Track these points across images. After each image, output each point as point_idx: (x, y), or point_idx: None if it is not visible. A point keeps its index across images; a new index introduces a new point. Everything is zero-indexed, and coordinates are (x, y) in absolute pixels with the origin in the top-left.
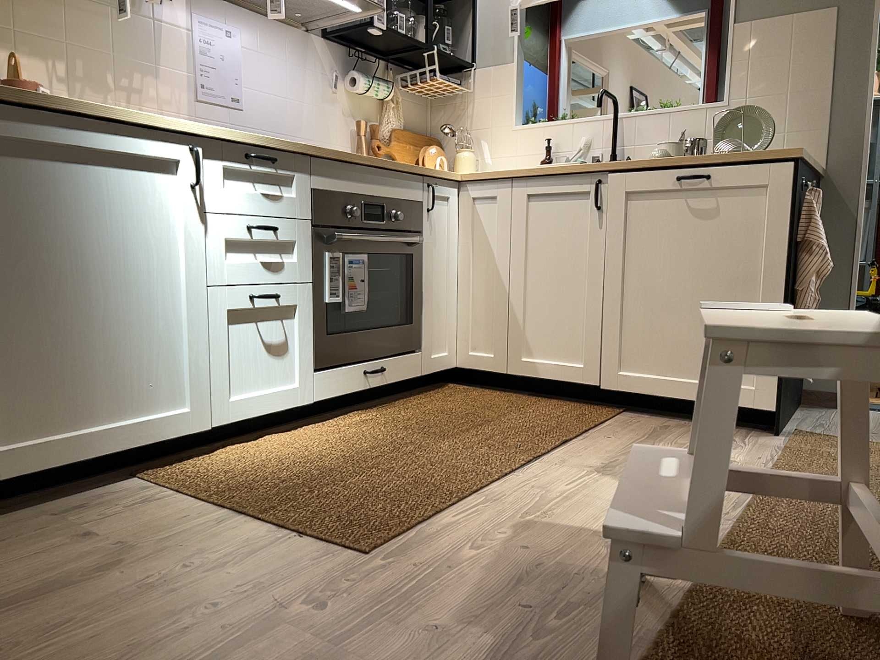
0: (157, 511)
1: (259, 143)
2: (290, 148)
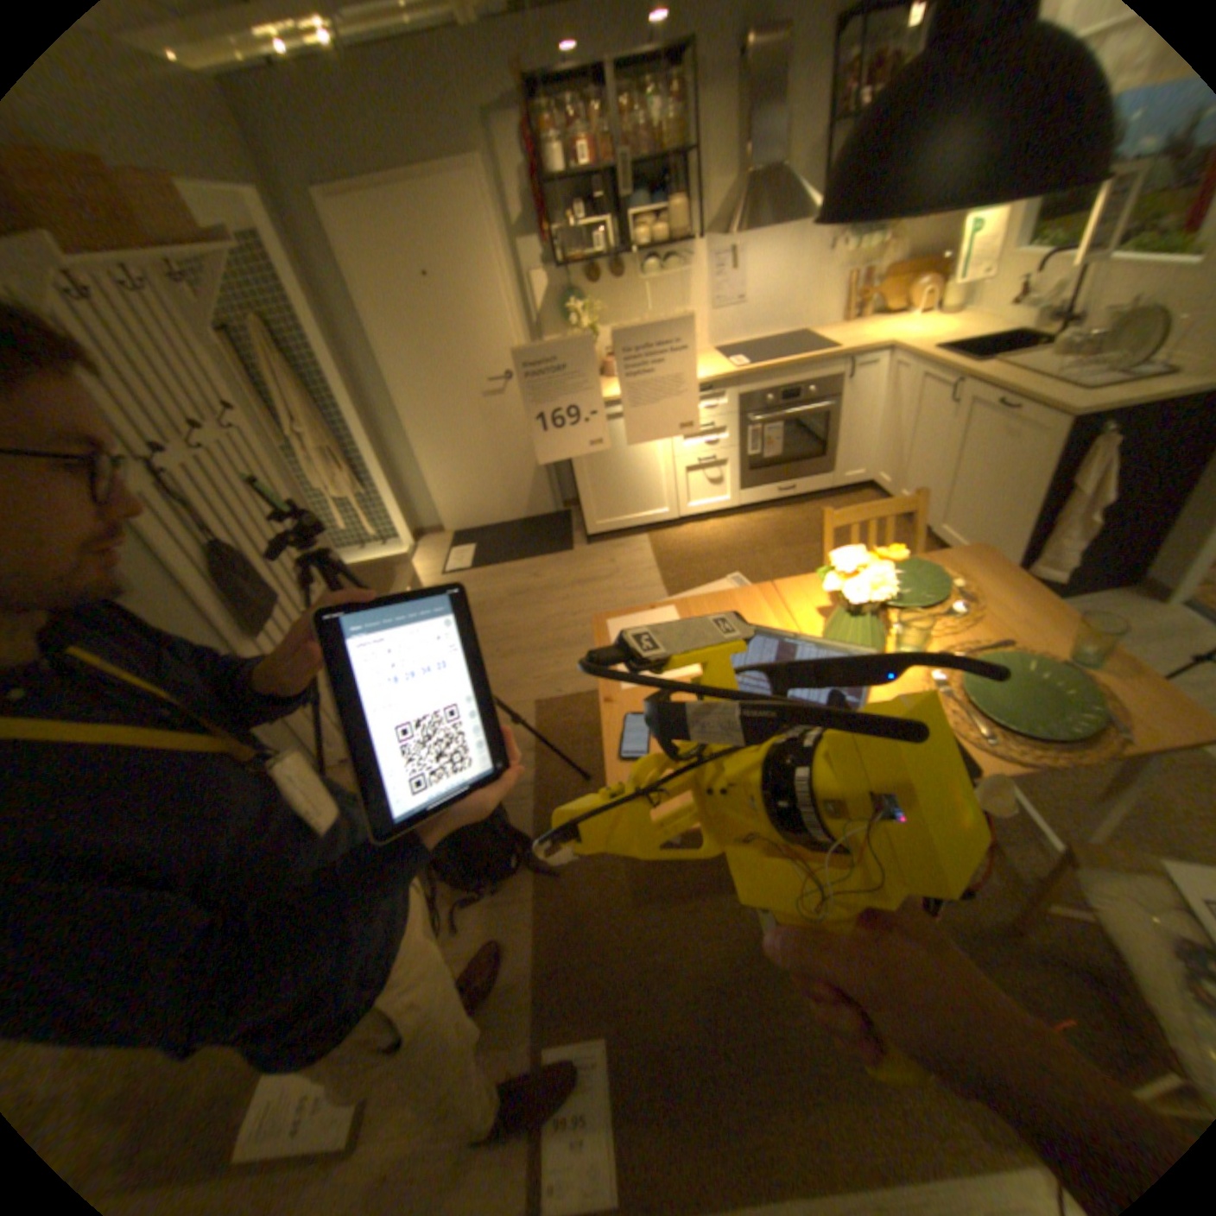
0: (635, 559)
1: (699, 383)
2: (721, 378)
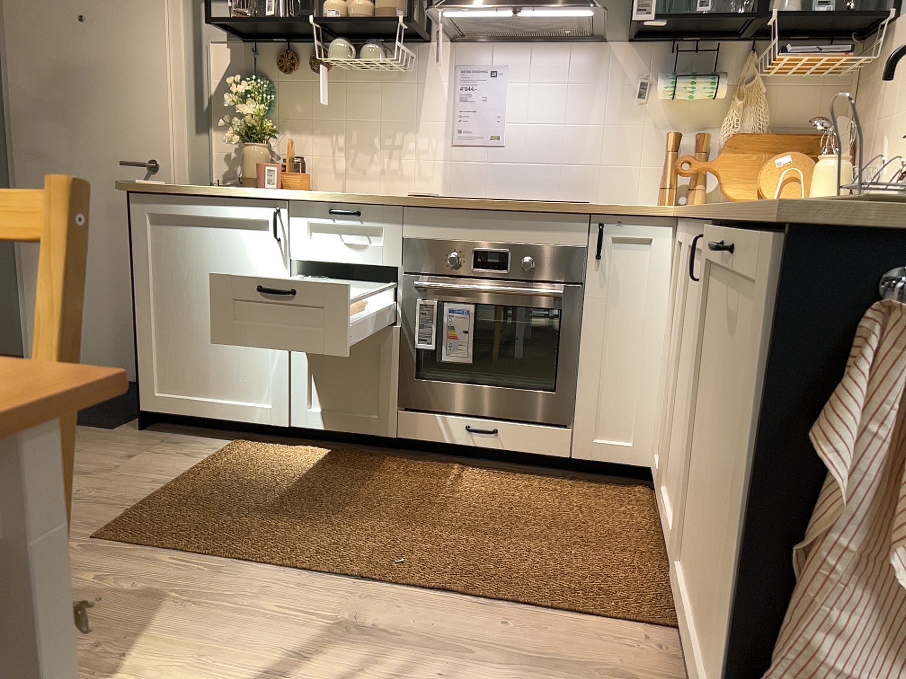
0: (161, 462)
1: (337, 199)
2: (372, 200)
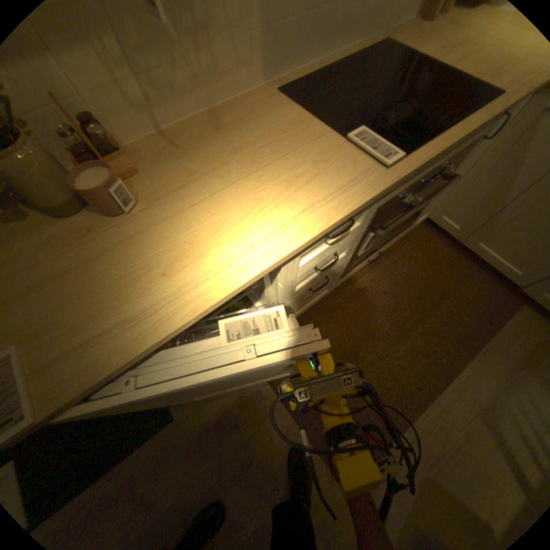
0: (261, 413)
1: (339, 221)
2: (371, 199)
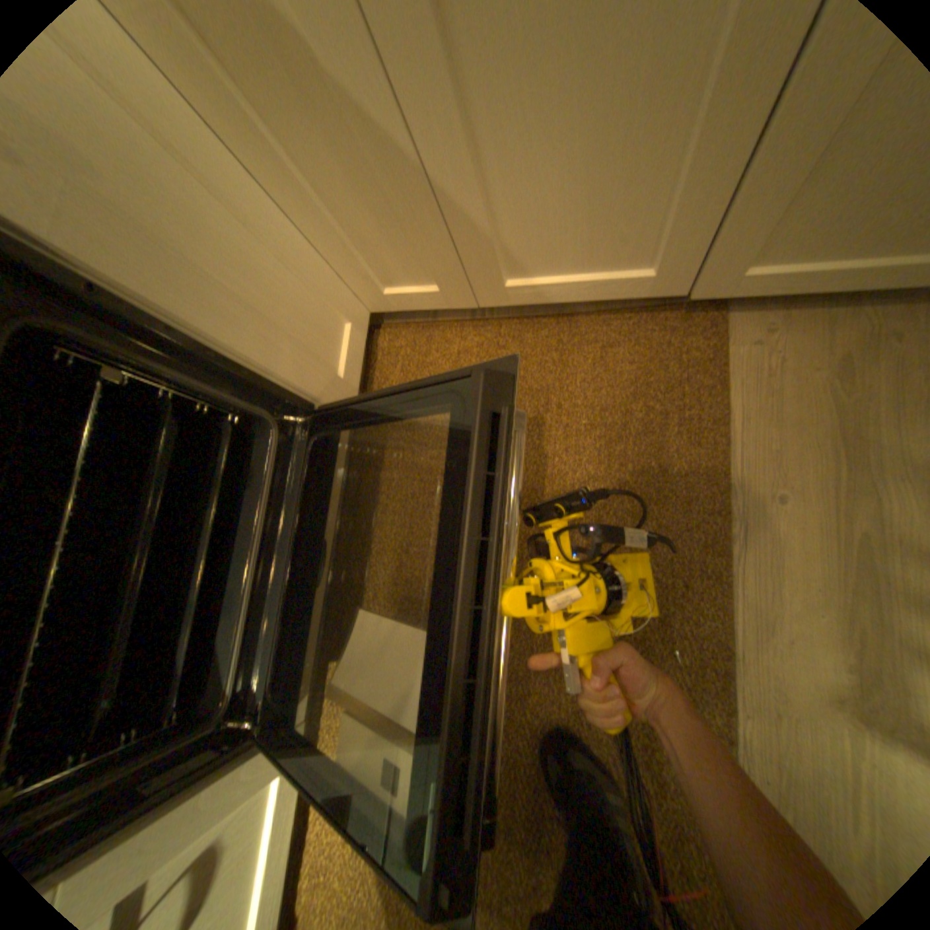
0: None
1: None
2: None
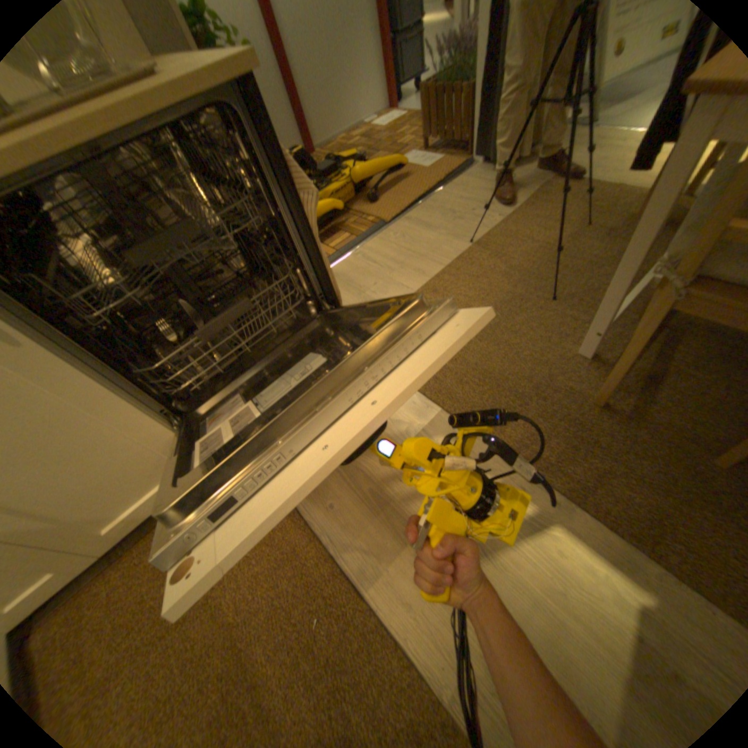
0: None
1: None
2: None
